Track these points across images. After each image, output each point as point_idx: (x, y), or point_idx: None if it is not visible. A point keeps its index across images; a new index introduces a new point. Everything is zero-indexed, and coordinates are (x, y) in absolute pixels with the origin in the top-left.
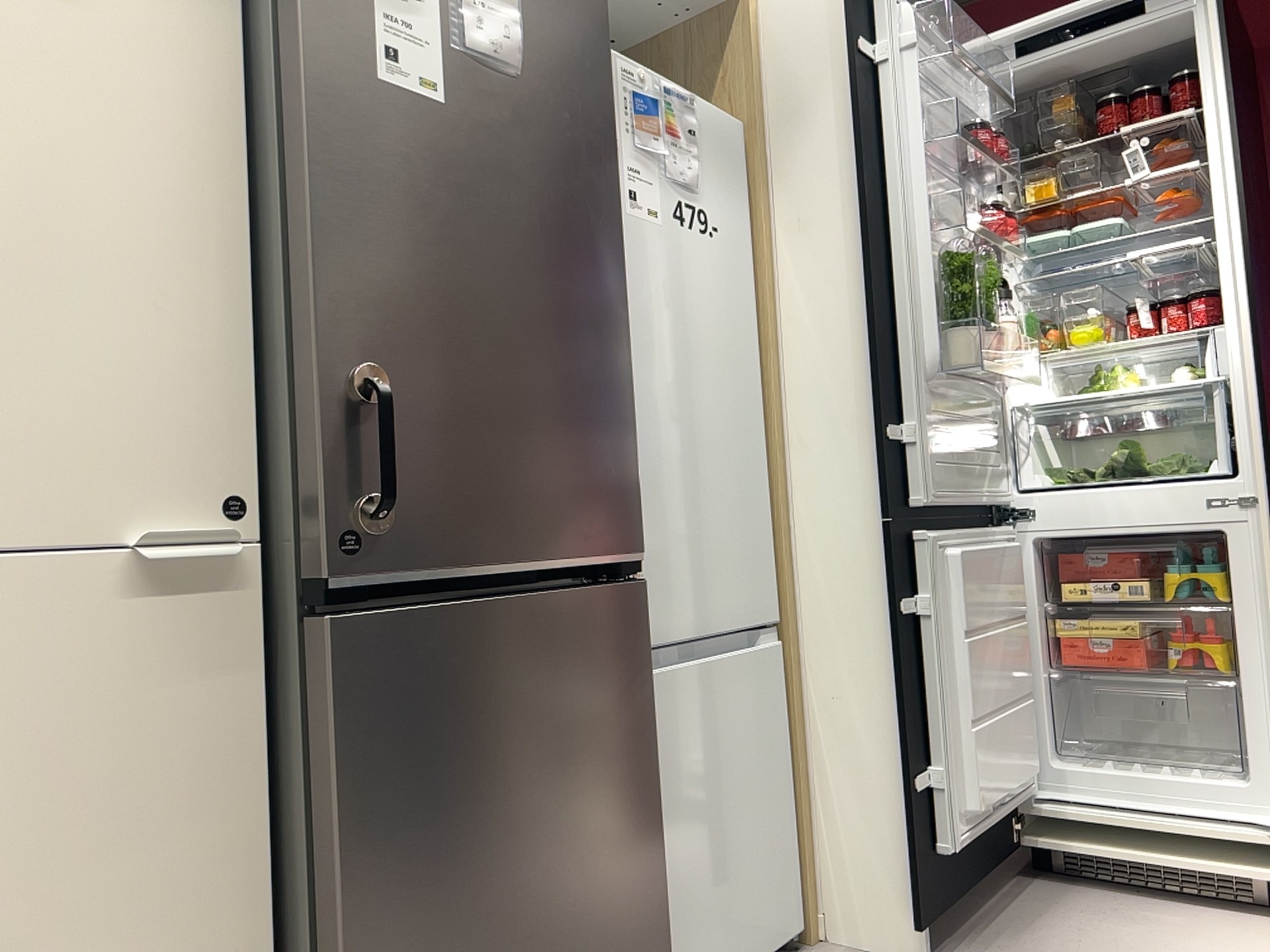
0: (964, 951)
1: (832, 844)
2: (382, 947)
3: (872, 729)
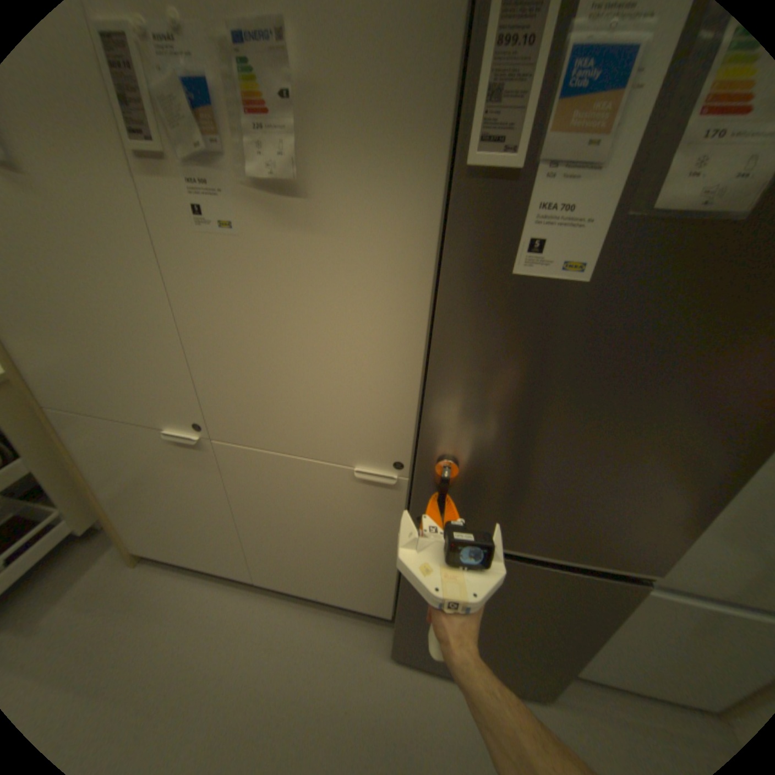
0: None
1: None
2: (415, 613)
3: None
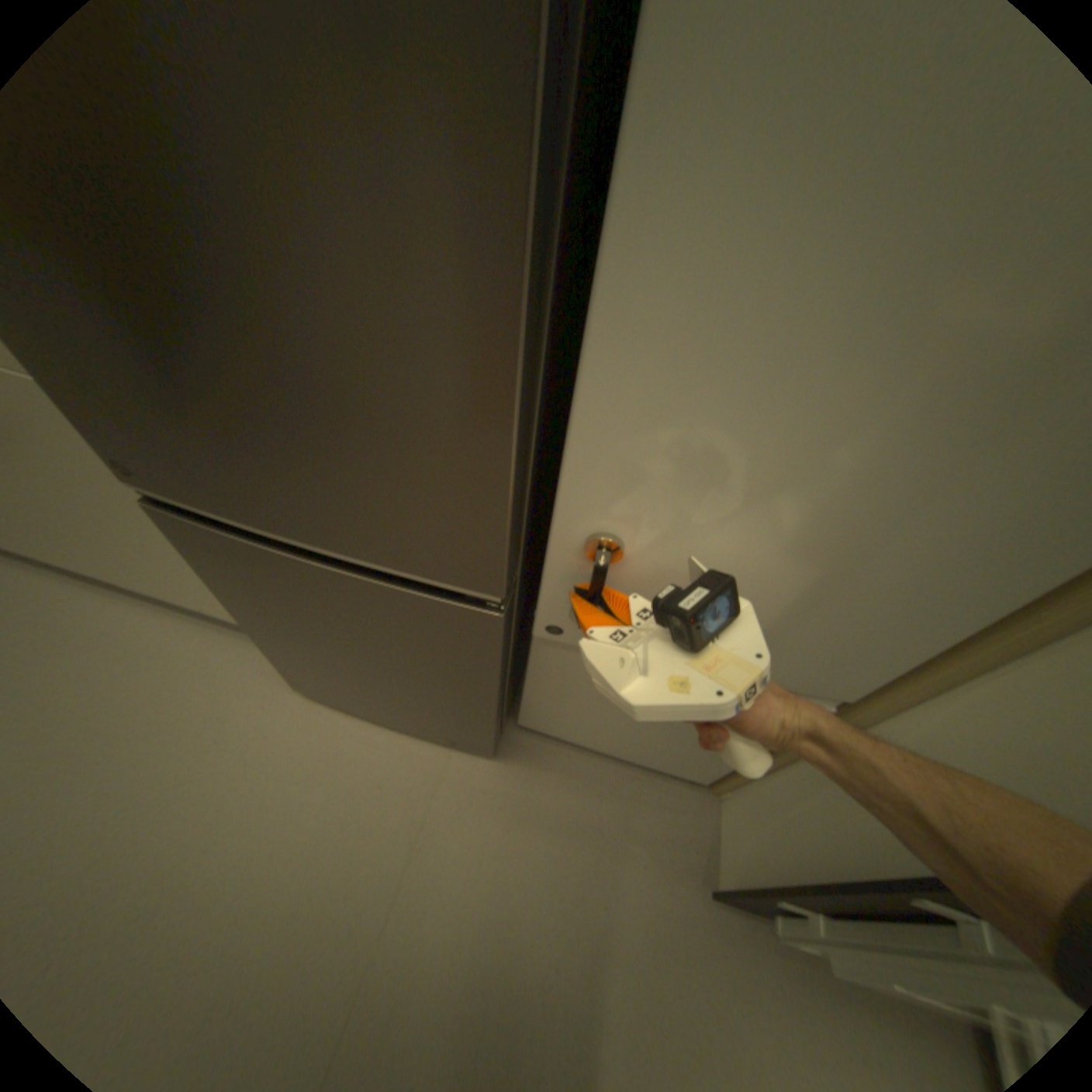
0: (758, 929)
1: (756, 797)
2: (262, 631)
3: (820, 837)
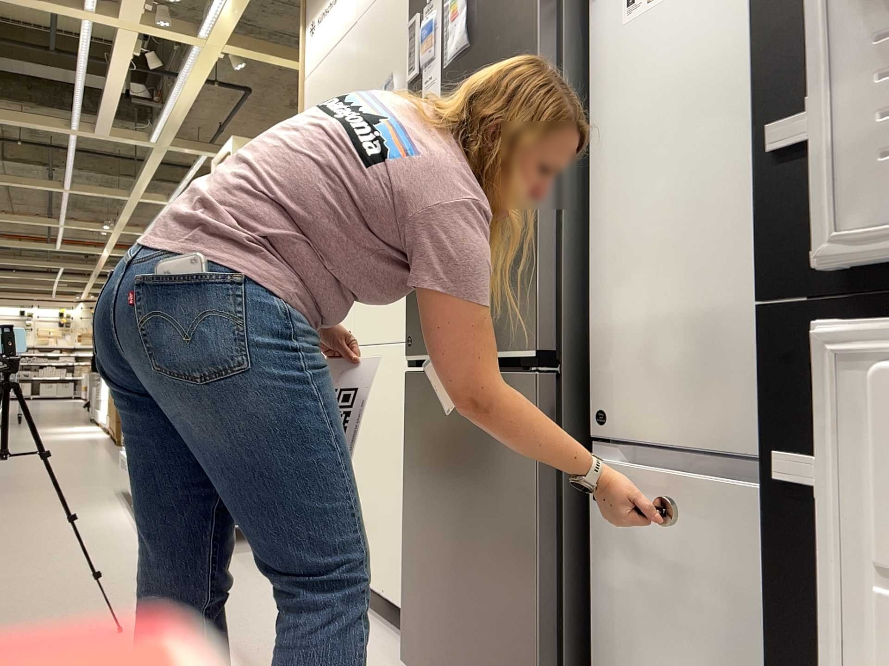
0: None
1: None
2: (412, 523)
3: None
